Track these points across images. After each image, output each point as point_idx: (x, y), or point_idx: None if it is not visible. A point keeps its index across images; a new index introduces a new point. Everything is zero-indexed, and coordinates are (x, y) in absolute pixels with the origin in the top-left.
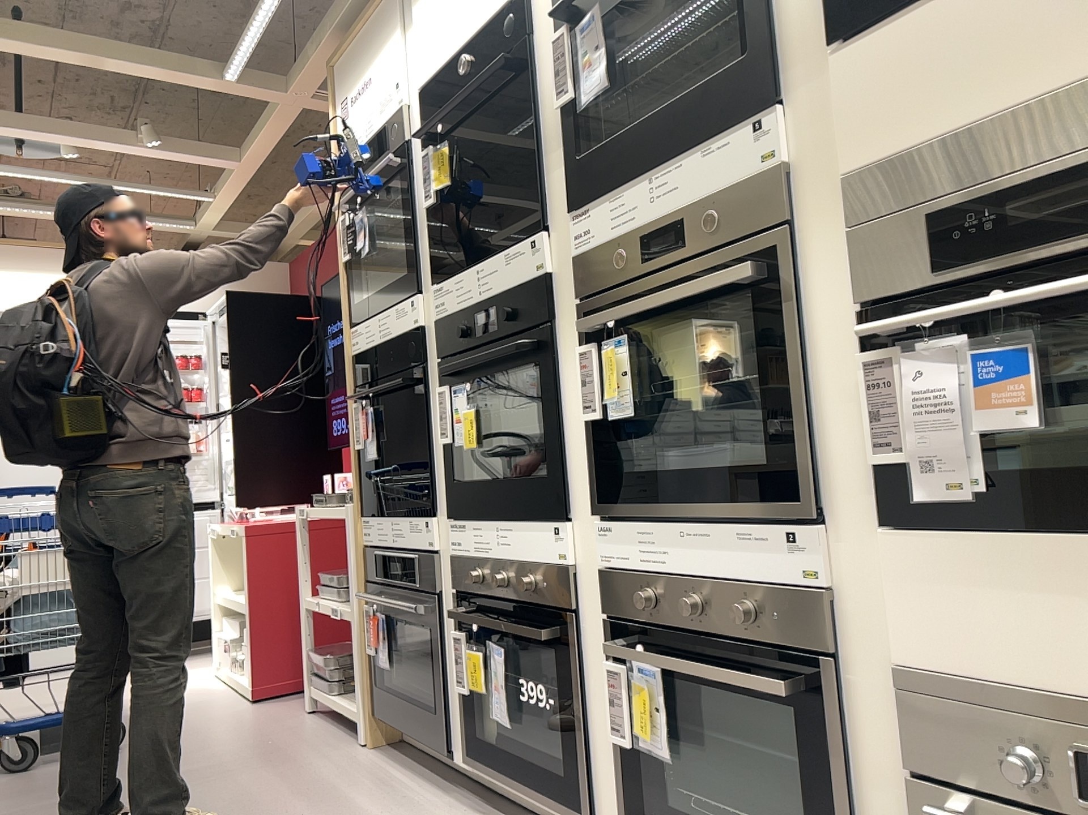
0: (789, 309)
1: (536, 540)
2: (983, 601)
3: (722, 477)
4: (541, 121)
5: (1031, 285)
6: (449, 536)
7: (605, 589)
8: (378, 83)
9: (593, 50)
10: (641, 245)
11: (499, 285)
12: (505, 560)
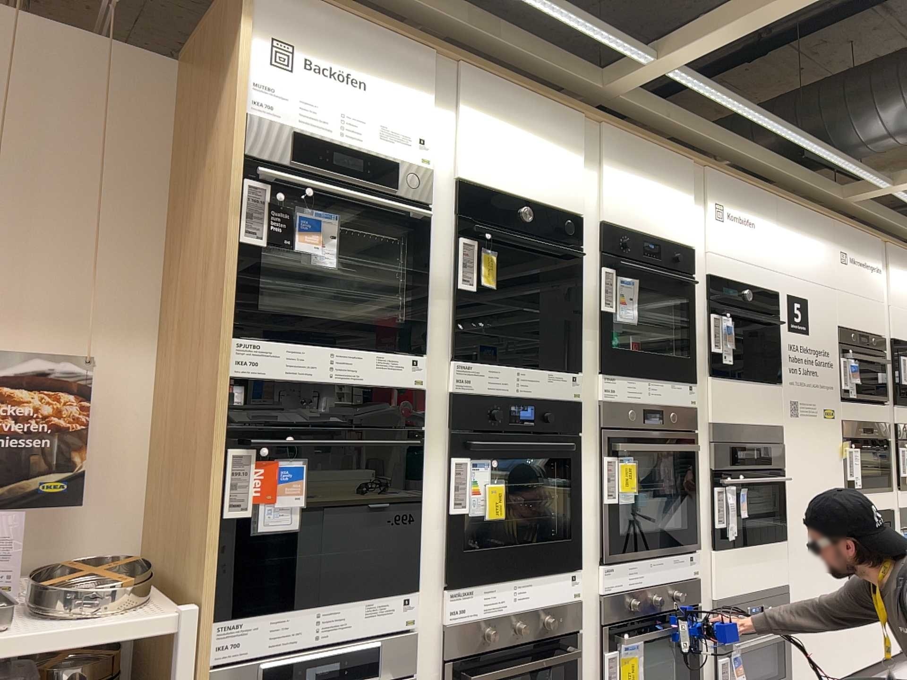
0: (694, 465)
1: (556, 587)
2: (733, 569)
3: (669, 534)
4: (582, 304)
5: (744, 475)
6: (447, 605)
7: (601, 607)
8: (385, 104)
9: (630, 298)
10: (643, 414)
11: (541, 394)
12: (522, 609)
